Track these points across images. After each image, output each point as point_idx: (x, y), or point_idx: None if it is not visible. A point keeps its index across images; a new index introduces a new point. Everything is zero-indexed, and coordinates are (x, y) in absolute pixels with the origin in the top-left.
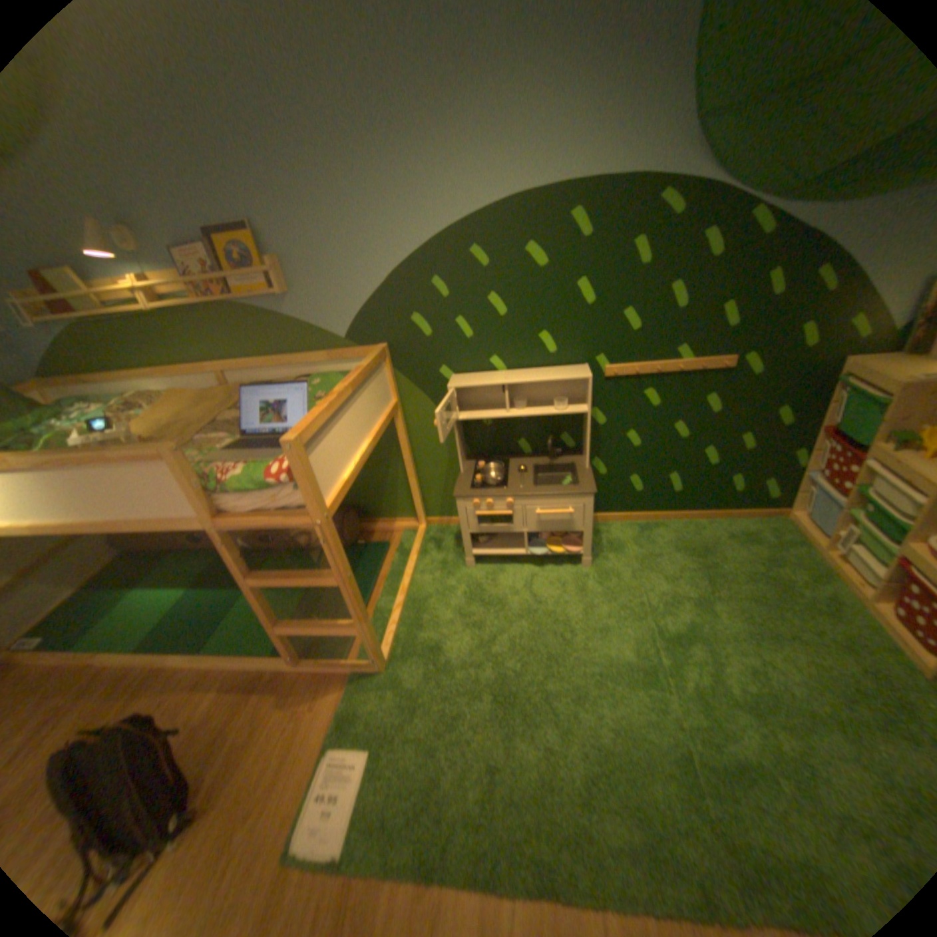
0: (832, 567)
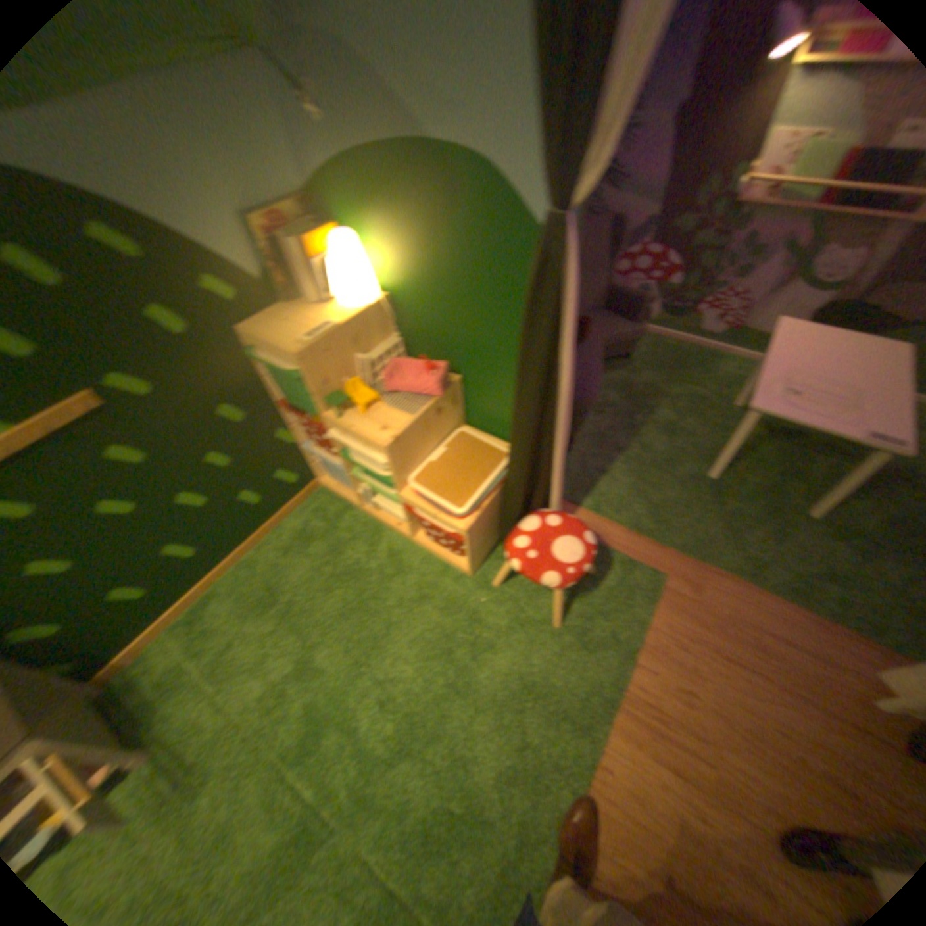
0: (374, 517)
